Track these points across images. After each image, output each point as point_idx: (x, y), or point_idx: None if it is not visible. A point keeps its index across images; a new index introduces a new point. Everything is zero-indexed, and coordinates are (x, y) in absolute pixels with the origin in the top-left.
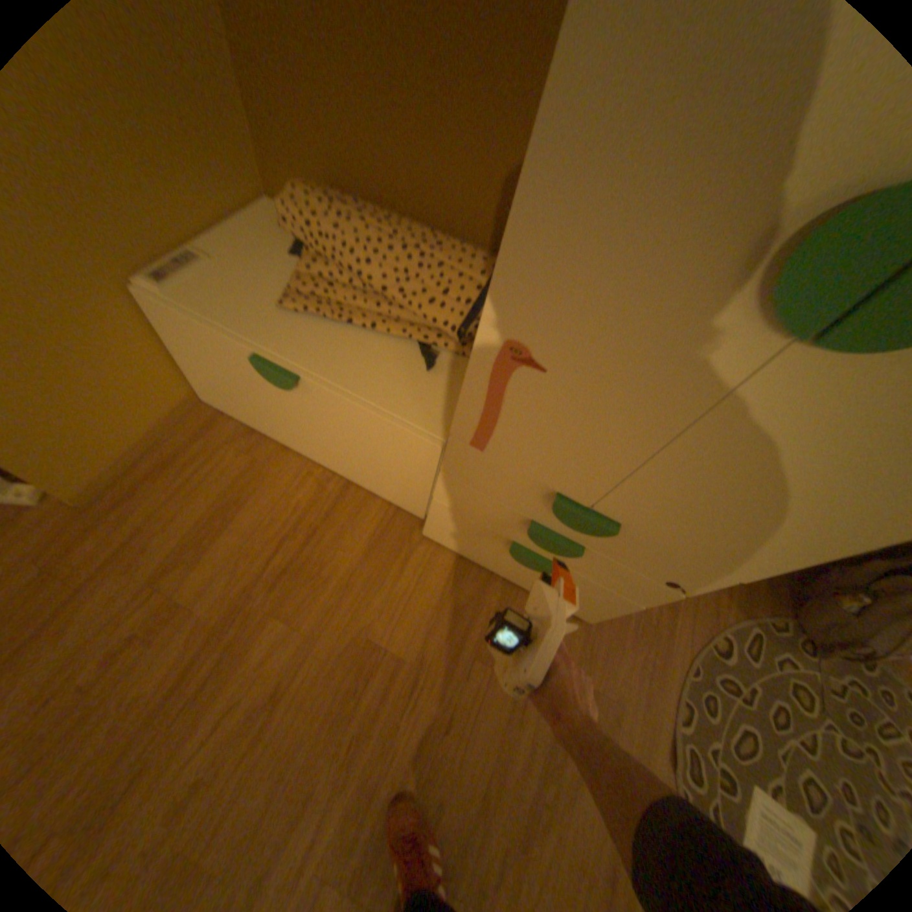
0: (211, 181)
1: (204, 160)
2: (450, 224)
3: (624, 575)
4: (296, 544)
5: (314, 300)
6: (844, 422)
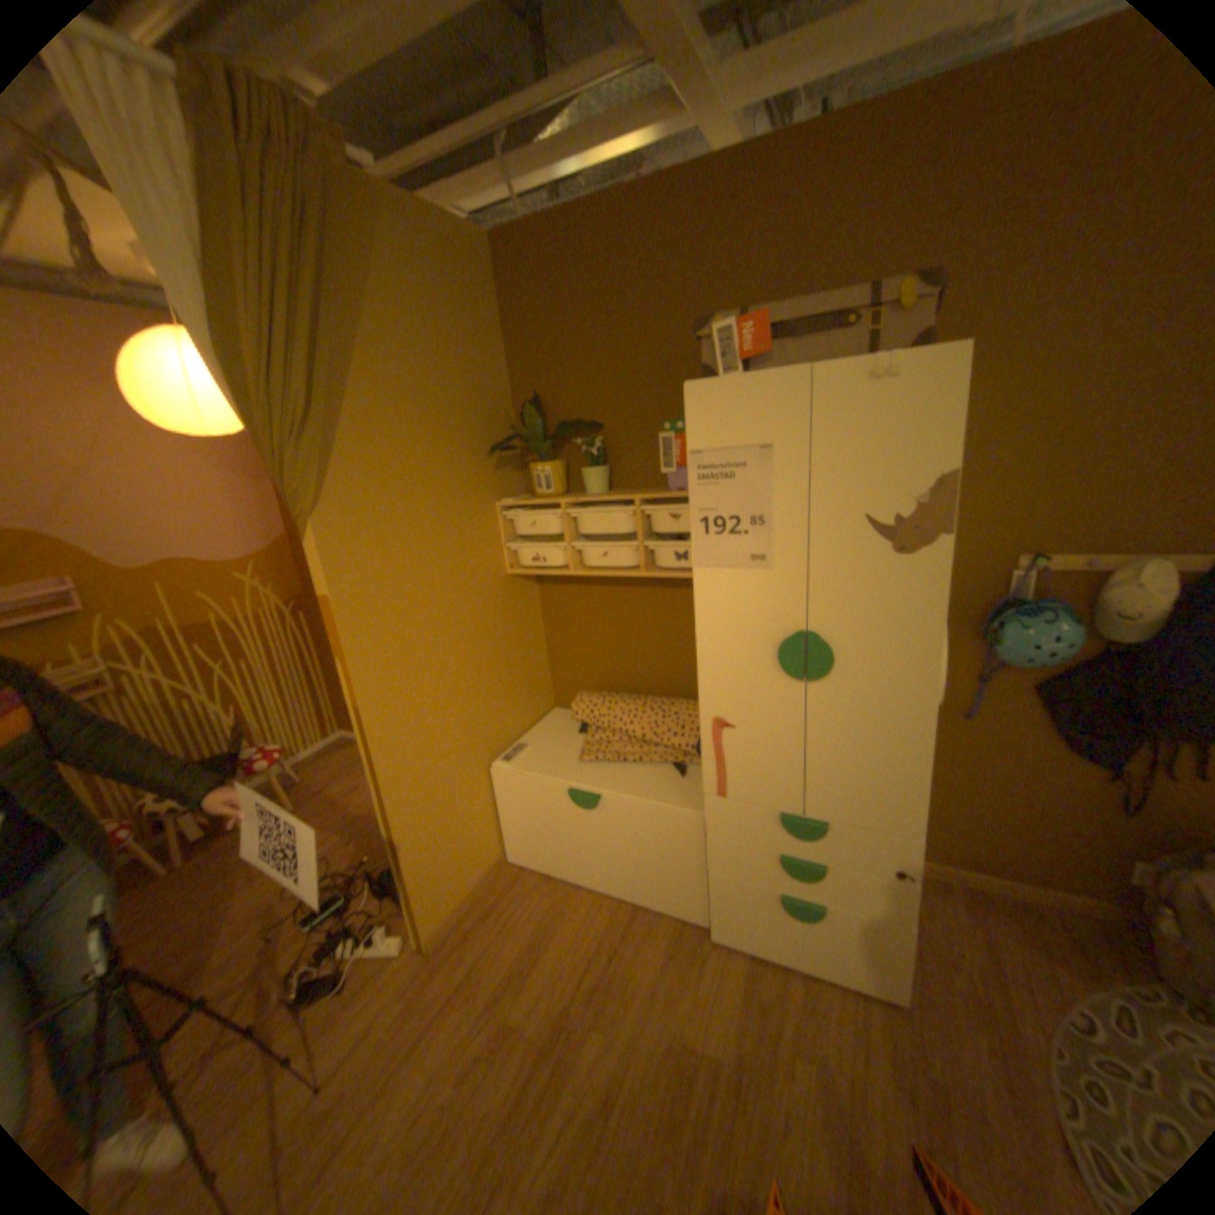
0: (532, 705)
1: (530, 695)
2: (676, 694)
3: (869, 886)
4: (601, 966)
5: (601, 754)
6: (848, 707)
